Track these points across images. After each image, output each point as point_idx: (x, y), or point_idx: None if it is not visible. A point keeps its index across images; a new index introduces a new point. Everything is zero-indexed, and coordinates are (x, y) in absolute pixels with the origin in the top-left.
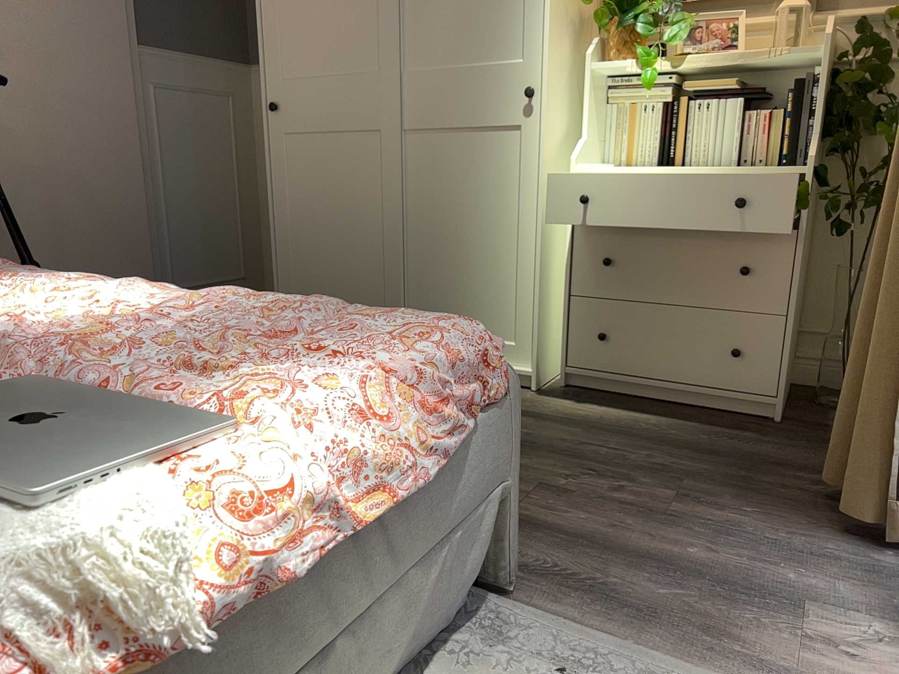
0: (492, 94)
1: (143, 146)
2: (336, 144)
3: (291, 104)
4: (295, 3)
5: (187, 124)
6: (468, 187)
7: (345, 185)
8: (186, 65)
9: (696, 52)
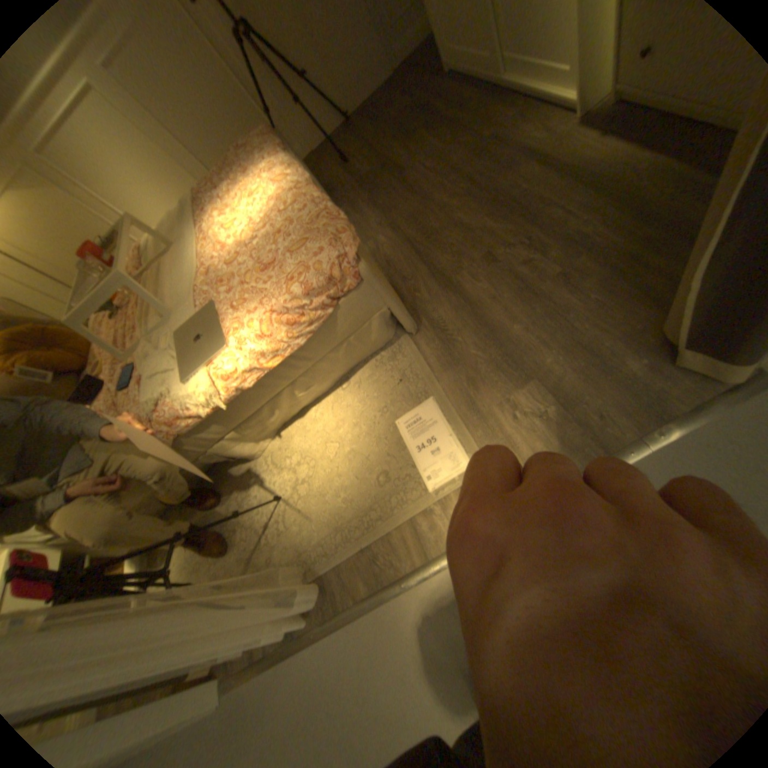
0: None
1: None
2: None
3: None
4: None
5: None
6: None
7: None
8: None
9: None
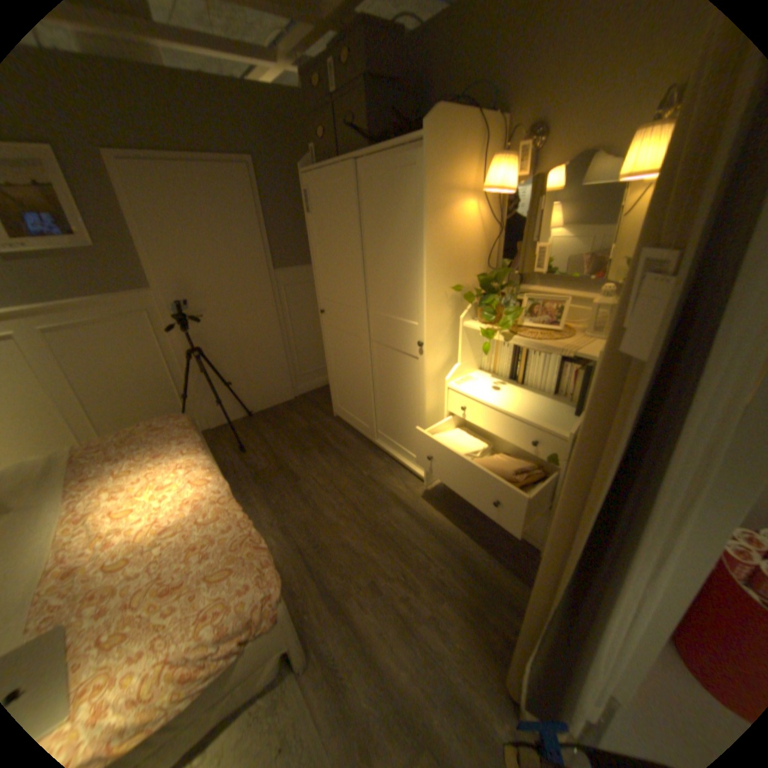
0: (405, 337)
1: (279, 317)
2: (345, 337)
3: (328, 312)
4: (325, 263)
5: (301, 300)
6: (398, 379)
7: (350, 358)
8: (299, 272)
9: (530, 324)
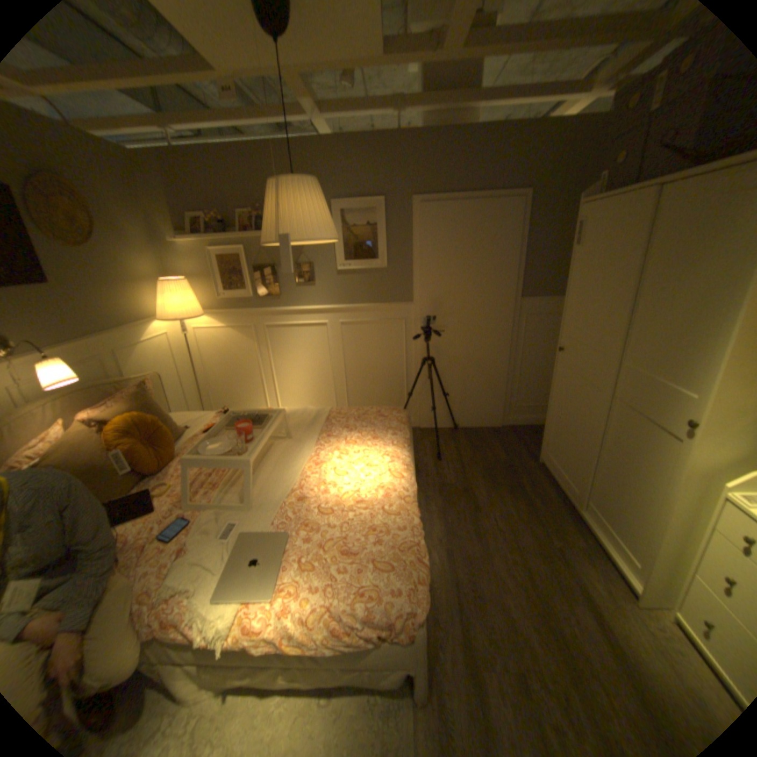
0: (670, 408)
1: (512, 344)
2: (582, 384)
3: (568, 351)
4: (582, 299)
5: (541, 332)
6: (641, 455)
7: (581, 408)
8: (548, 302)
9: None
